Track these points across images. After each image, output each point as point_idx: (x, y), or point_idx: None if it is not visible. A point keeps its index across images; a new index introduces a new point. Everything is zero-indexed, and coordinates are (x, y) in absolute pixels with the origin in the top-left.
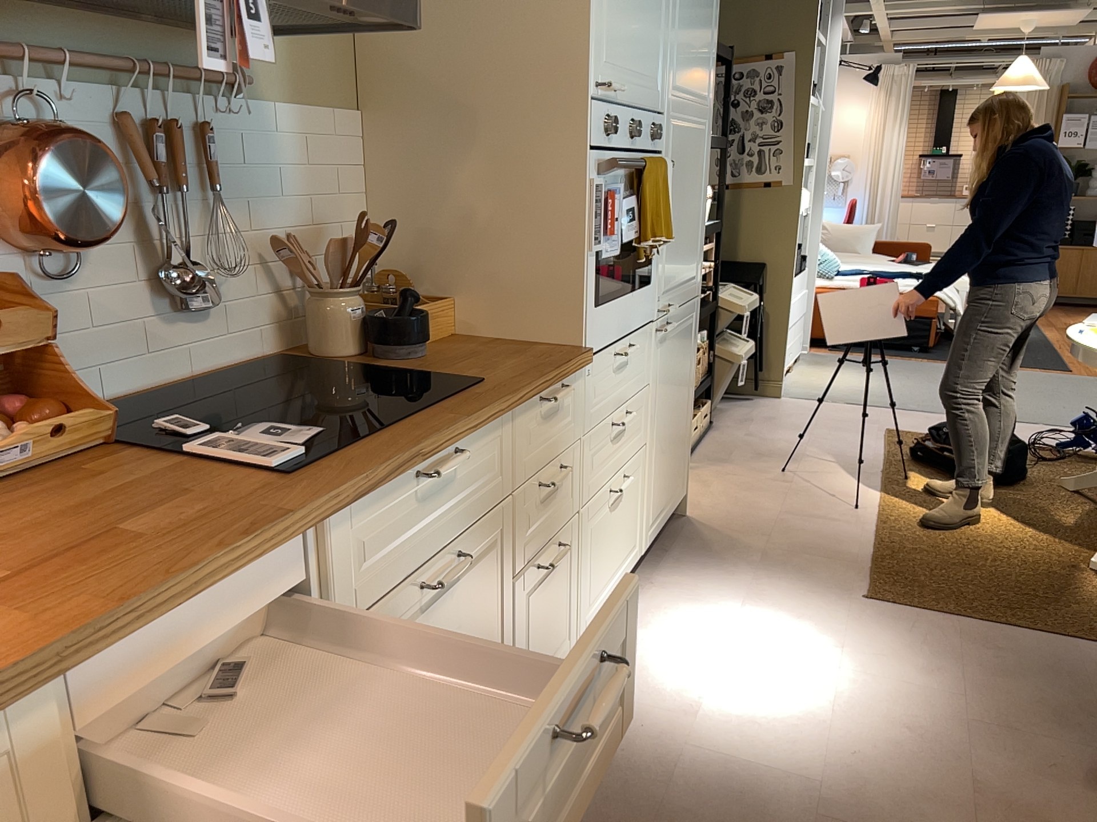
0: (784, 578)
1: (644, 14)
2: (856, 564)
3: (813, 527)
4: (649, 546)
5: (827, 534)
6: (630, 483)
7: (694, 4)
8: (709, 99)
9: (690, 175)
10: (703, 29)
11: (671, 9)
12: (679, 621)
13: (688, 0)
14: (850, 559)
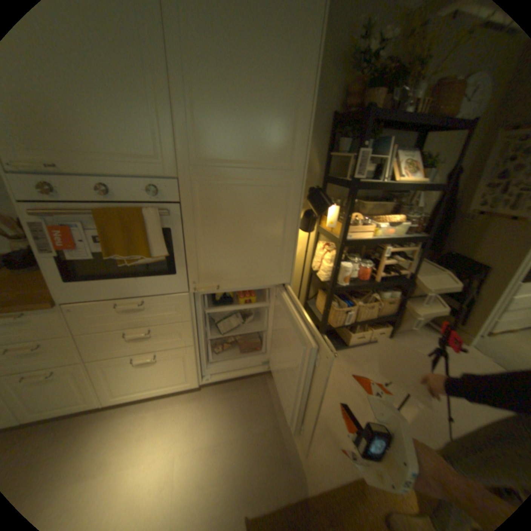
0: (242, 458)
1: (101, 108)
2: (290, 493)
3: (318, 444)
4: (209, 386)
5: (317, 456)
6: (145, 362)
7: (231, 92)
8: (293, 164)
9: (250, 215)
10: (265, 111)
11: (171, 100)
12: (169, 430)
13: (215, 90)
14: (295, 486)
